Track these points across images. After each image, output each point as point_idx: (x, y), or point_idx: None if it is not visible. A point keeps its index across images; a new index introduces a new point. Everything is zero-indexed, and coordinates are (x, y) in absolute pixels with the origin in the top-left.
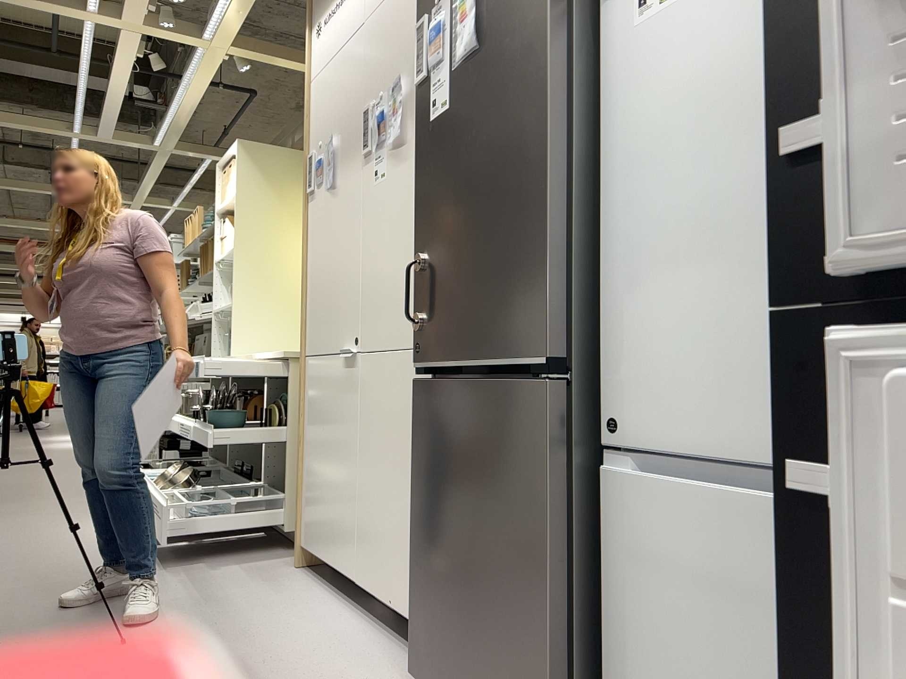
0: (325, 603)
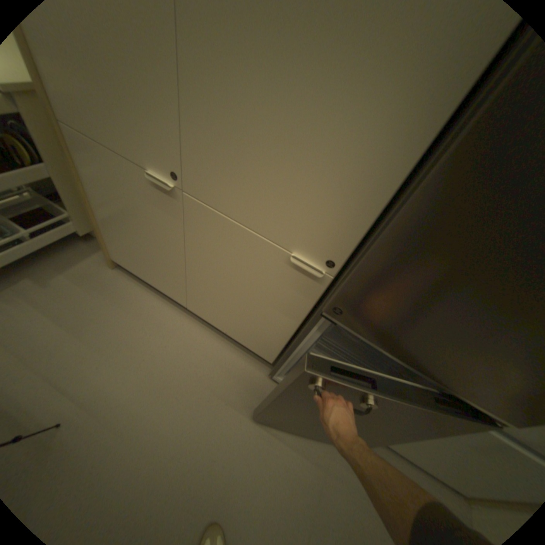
0: (163, 310)
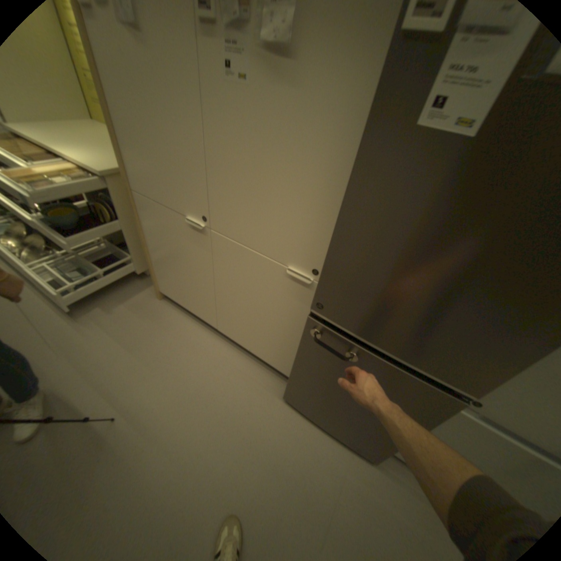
0: (198, 333)
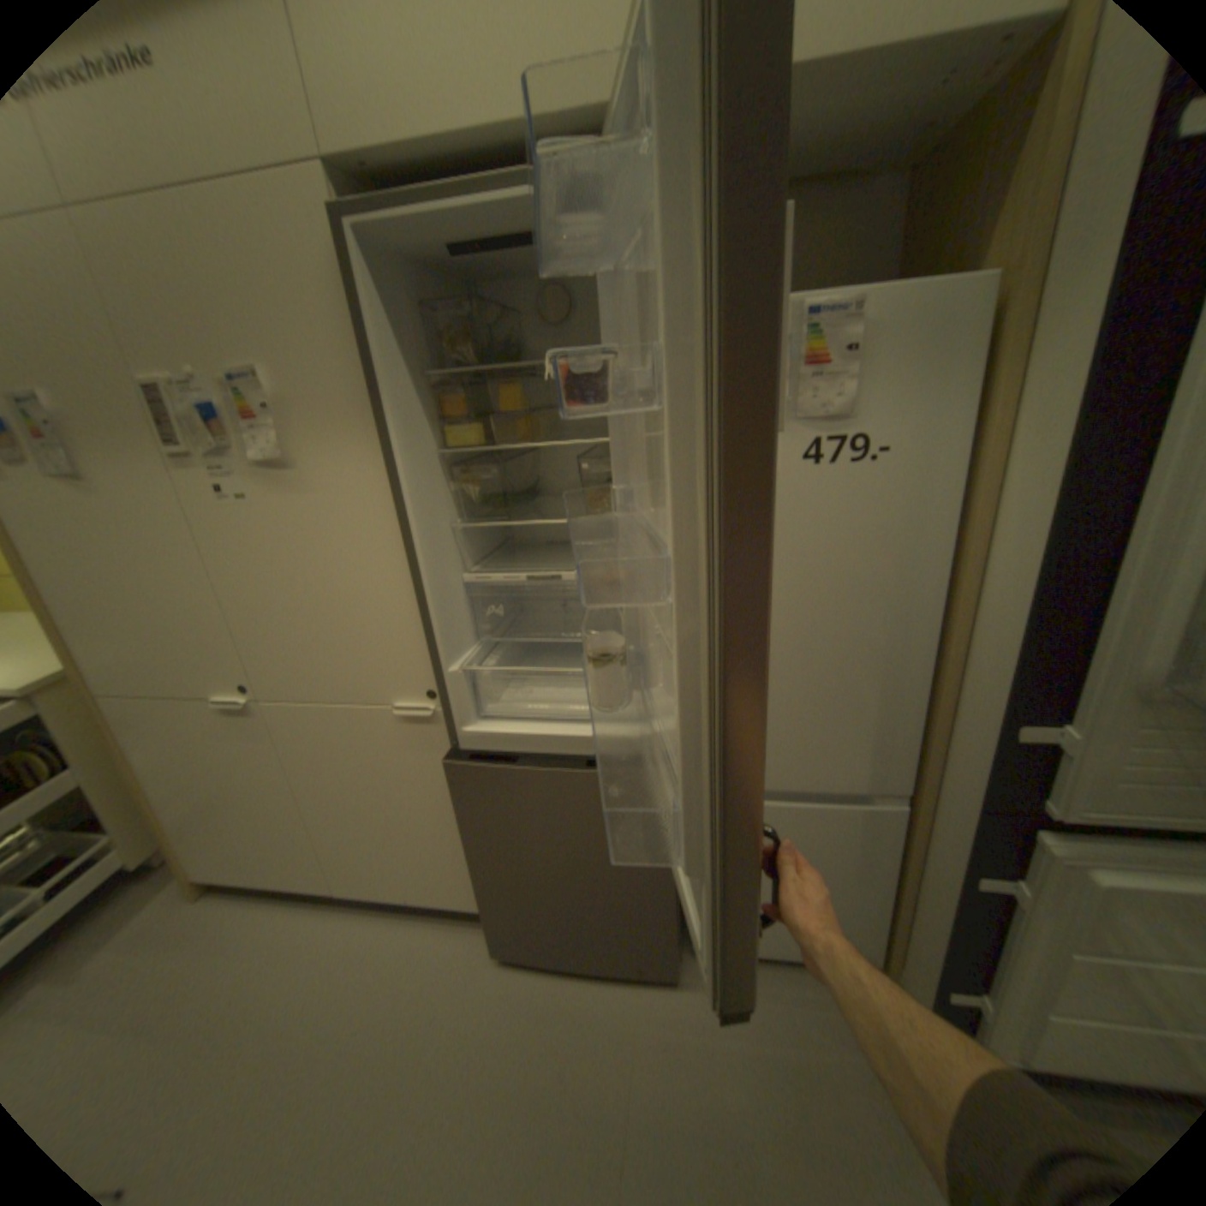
0: (292, 927)
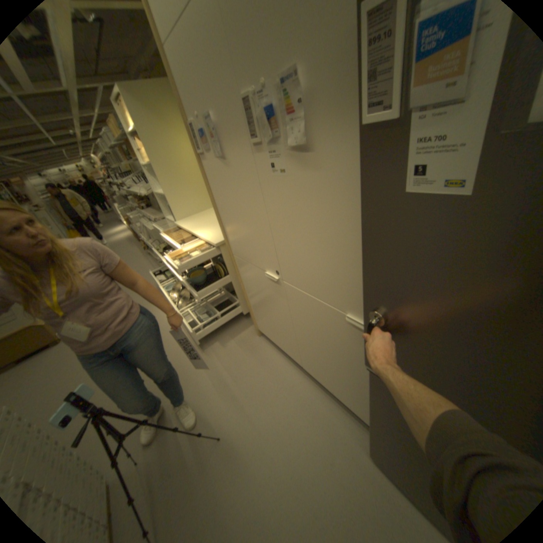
0: (287, 369)
